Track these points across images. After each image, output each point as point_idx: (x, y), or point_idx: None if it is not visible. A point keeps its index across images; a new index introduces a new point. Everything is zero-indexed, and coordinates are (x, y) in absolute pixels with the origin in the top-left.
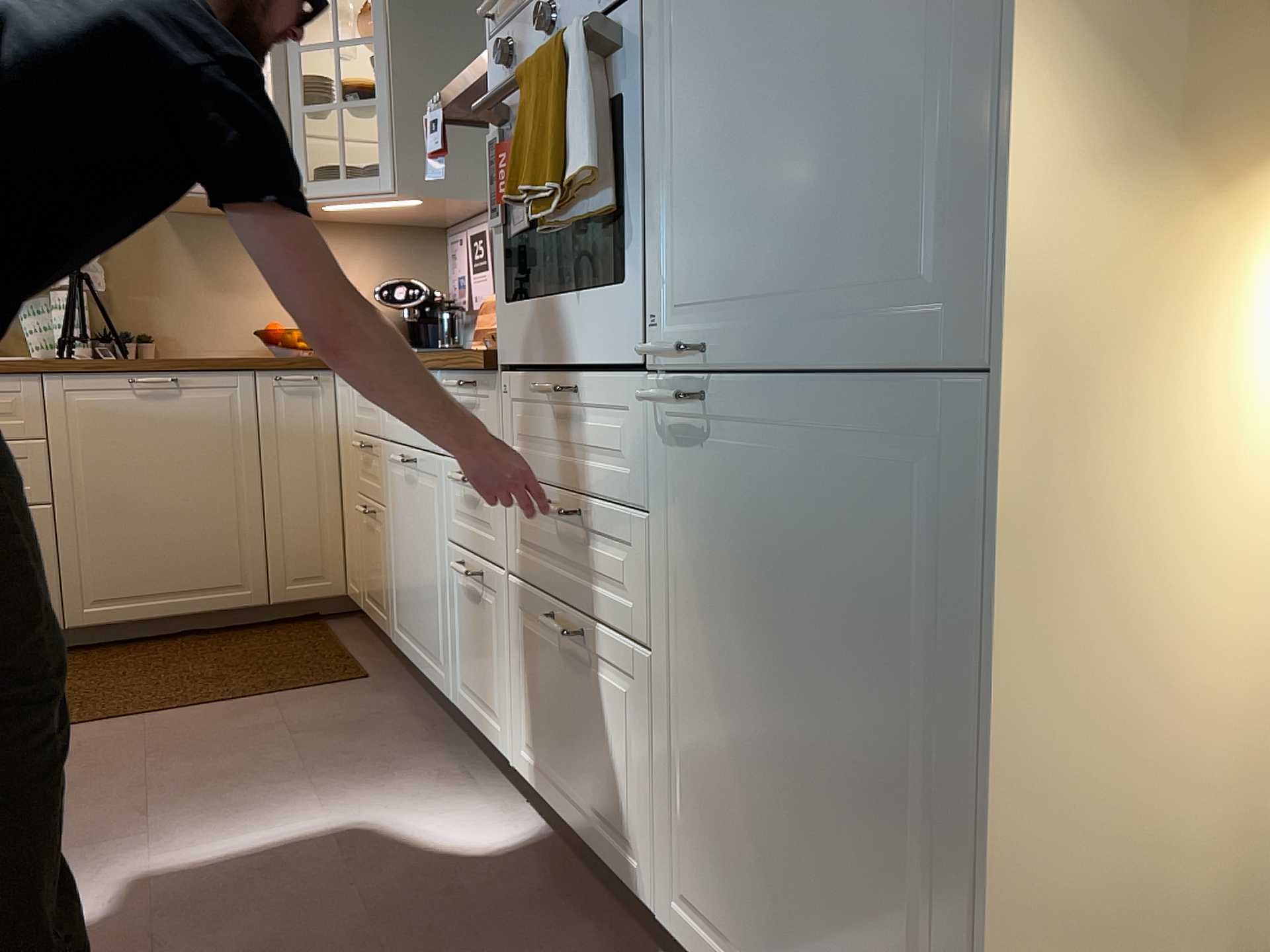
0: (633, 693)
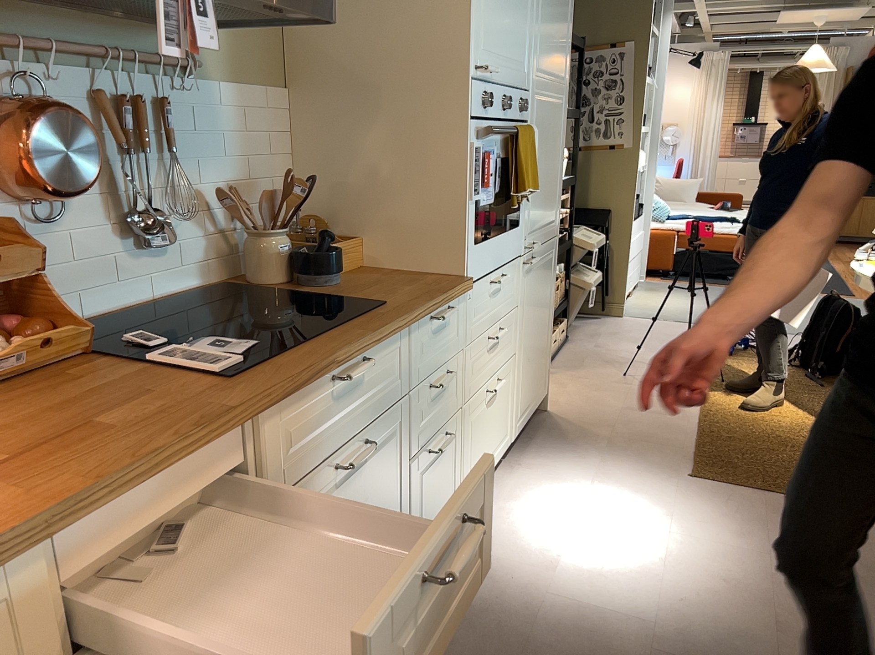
0: (509, 376)
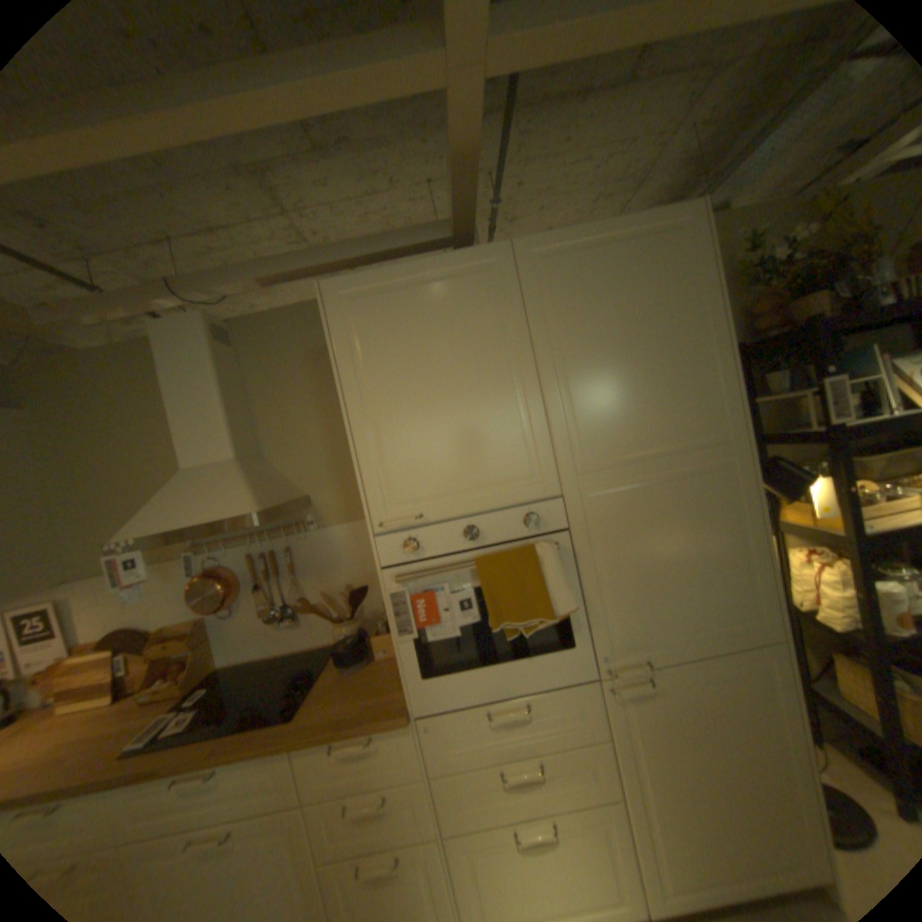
0: (603, 829)
